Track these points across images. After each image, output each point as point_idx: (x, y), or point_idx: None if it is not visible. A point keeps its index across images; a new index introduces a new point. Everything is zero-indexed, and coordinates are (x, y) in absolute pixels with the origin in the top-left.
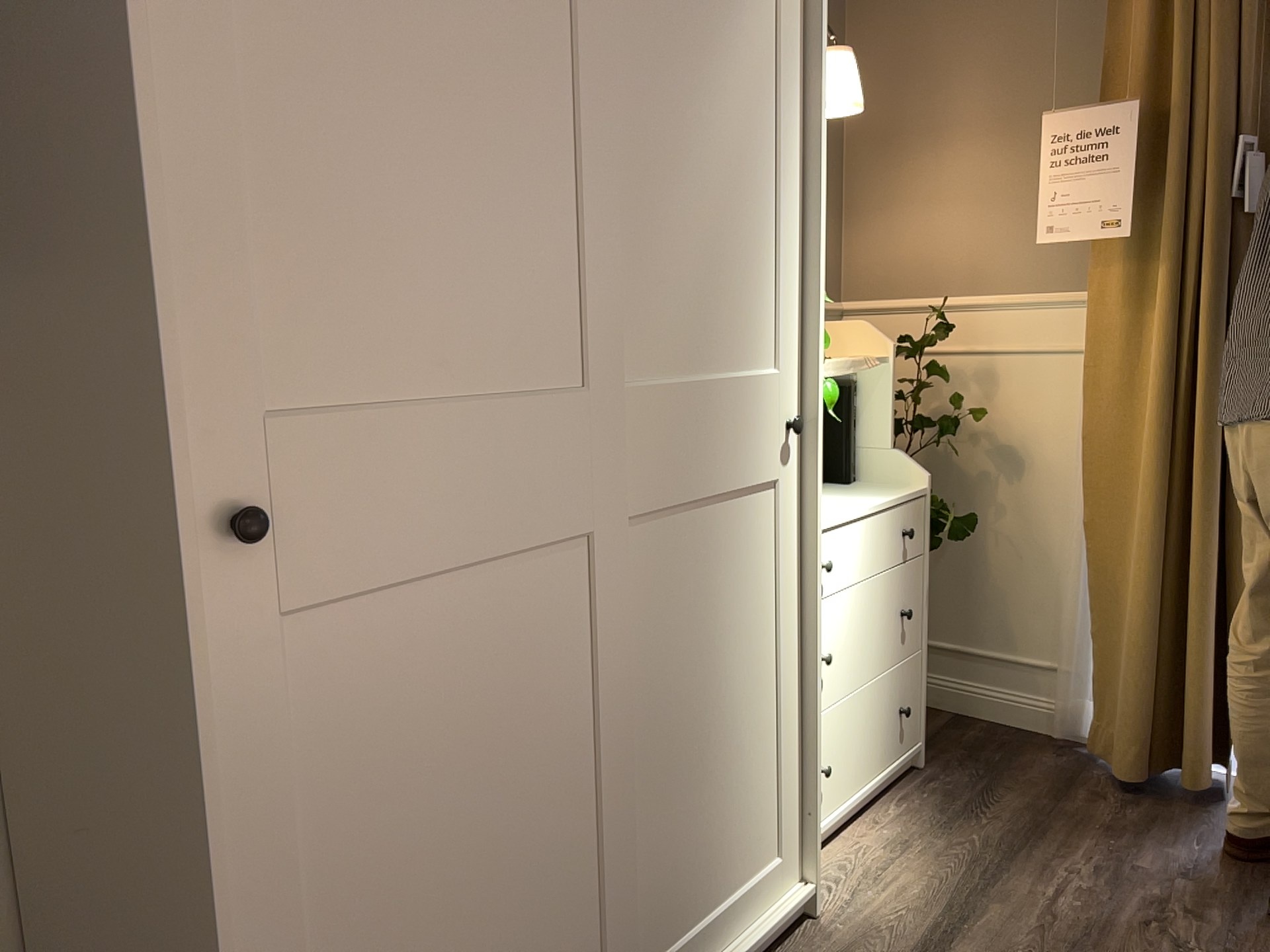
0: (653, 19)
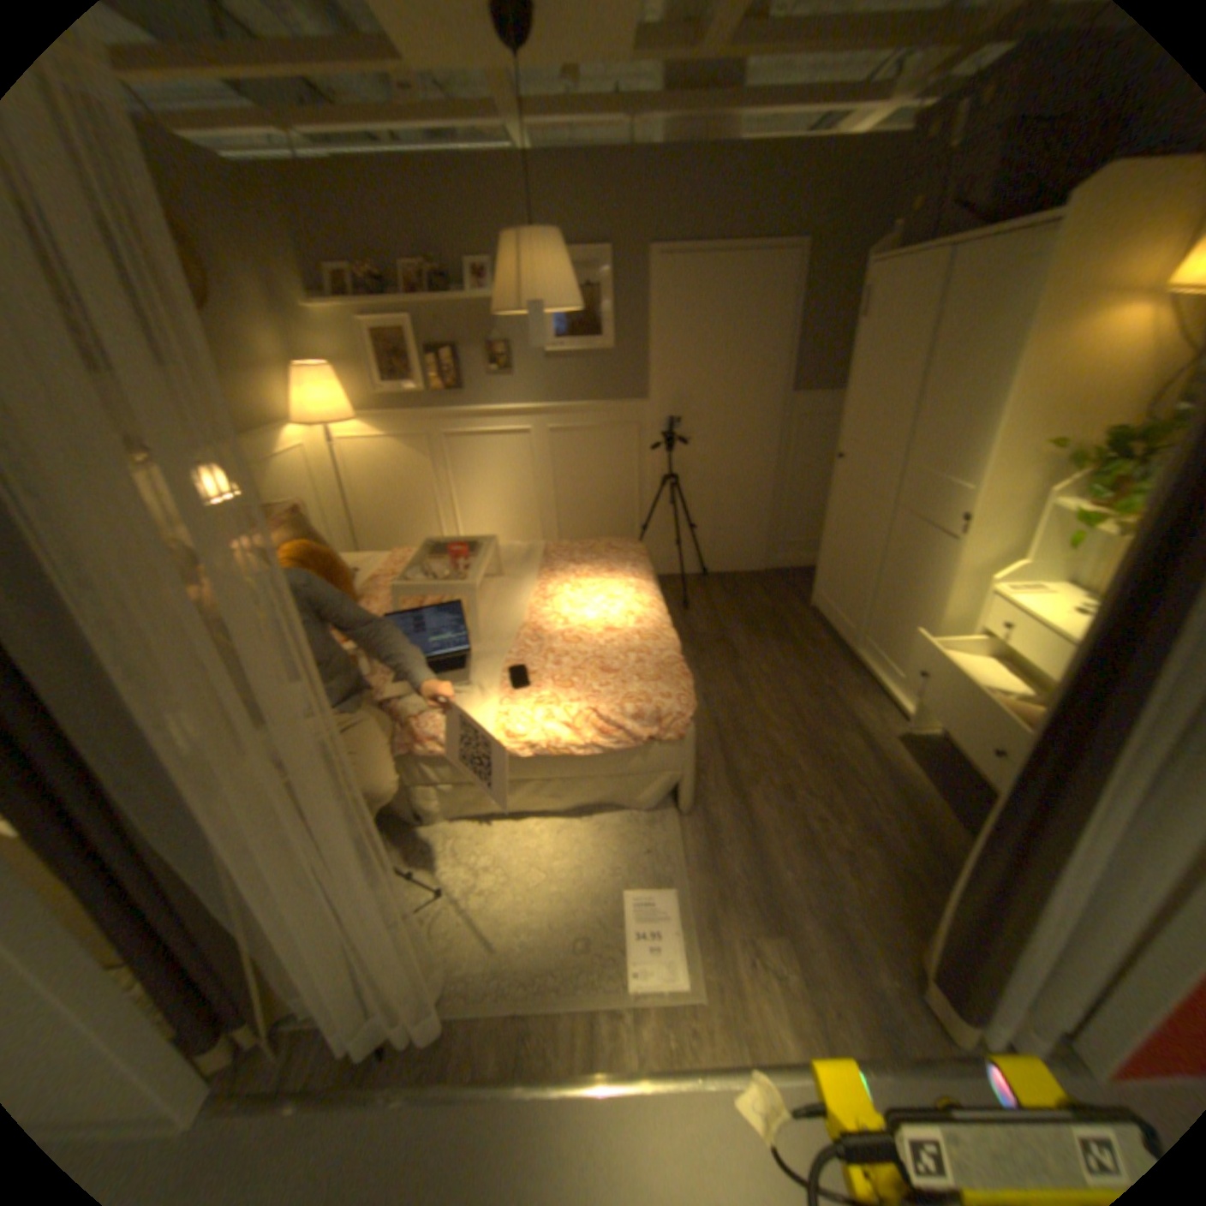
0: (956, 332)
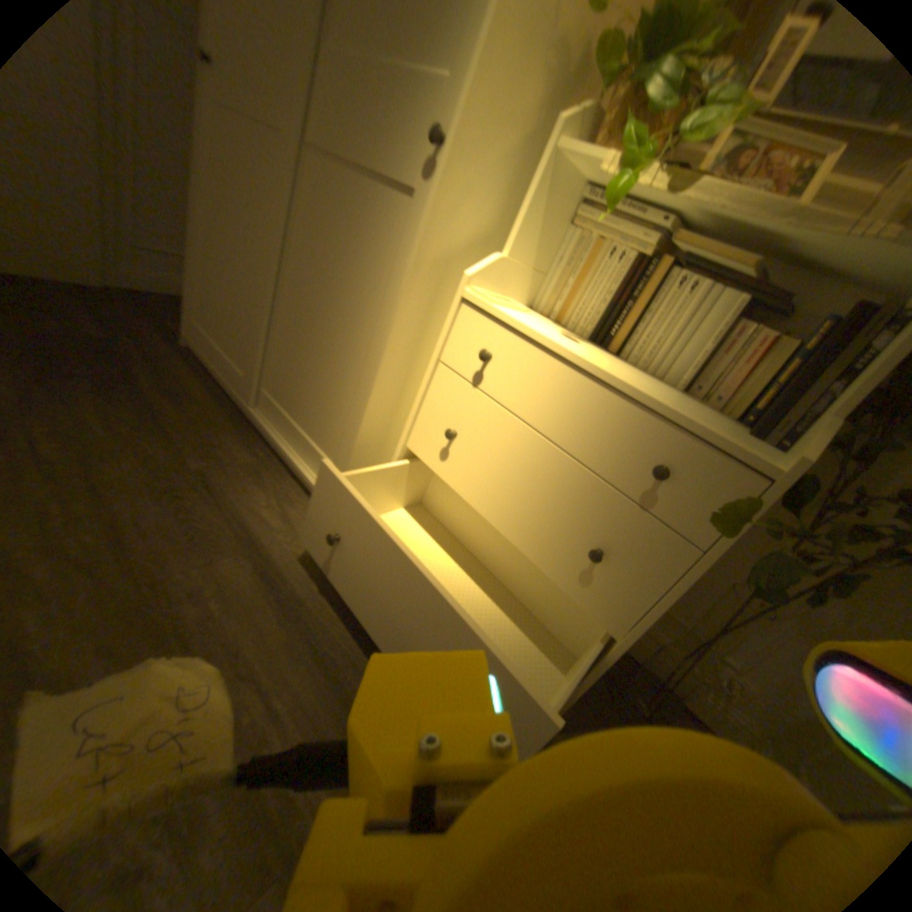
0: None
